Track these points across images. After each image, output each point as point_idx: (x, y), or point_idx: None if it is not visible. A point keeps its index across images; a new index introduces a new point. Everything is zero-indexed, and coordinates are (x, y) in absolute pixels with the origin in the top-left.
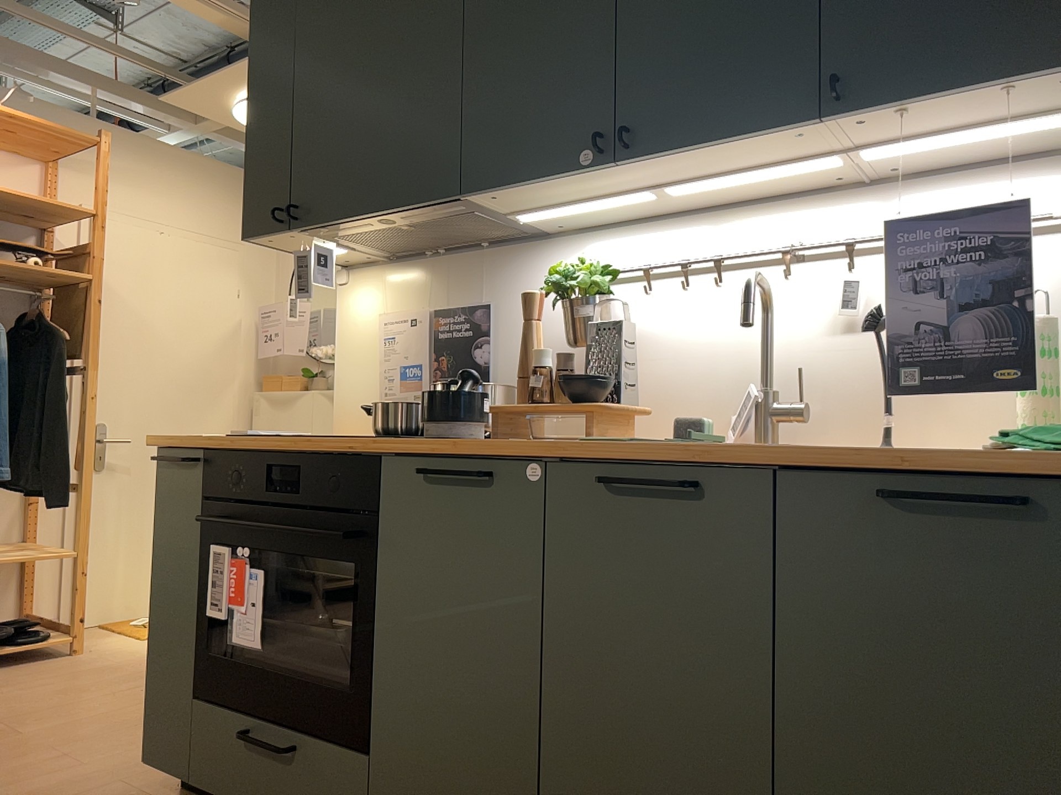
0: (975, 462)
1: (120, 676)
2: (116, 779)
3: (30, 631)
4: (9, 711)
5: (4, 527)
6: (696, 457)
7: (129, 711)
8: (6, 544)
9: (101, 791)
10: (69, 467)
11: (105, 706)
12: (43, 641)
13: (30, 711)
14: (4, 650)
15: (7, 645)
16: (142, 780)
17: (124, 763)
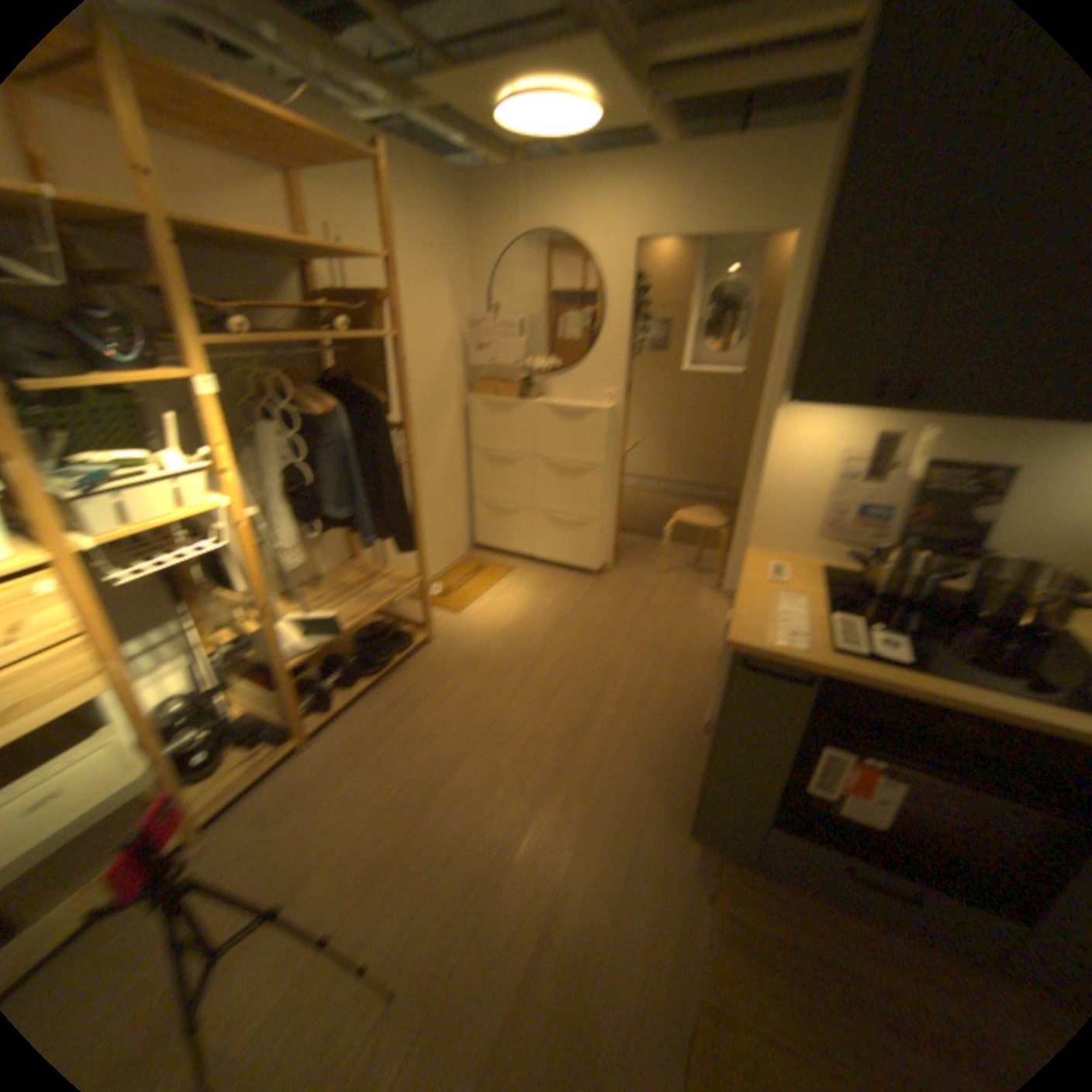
0: None
1: (495, 668)
2: (638, 822)
3: (399, 632)
4: (467, 733)
5: (342, 551)
6: None
7: (552, 719)
8: (349, 565)
9: (644, 841)
10: (414, 519)
11: (528, 715)
12: (416, 641)
13: (483, 731)
14: (400, 659)
15: (396, 651)
16: (657, 820)
17: (621, 797)
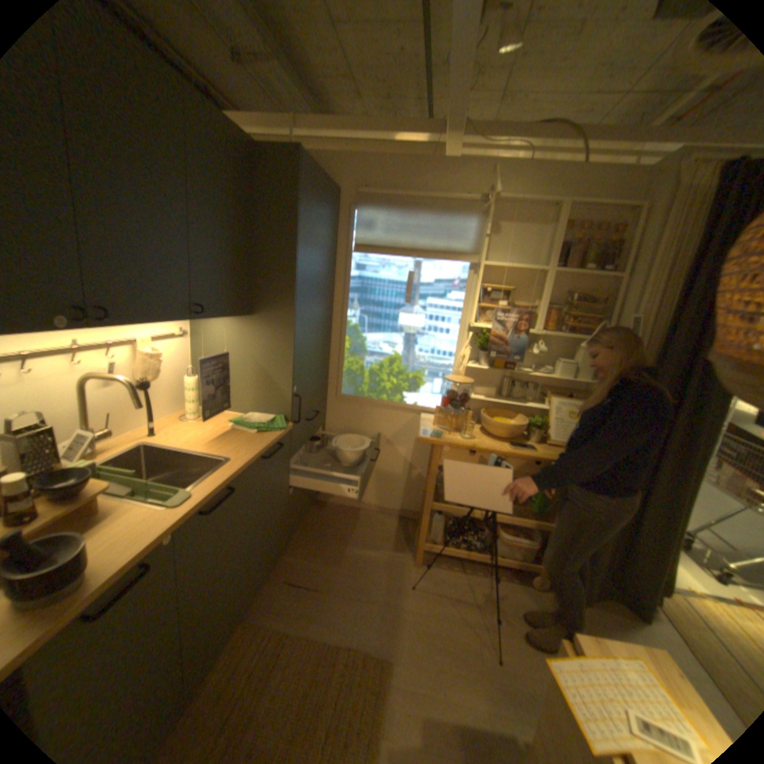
0: (269, 440)
1: None
2: None
3: None
4: None
5: None
6: (230, 479)
7: None
8: None
9: None
10: None
11: None
12: None
13: None
14: None
15: None
16: None
17: None
